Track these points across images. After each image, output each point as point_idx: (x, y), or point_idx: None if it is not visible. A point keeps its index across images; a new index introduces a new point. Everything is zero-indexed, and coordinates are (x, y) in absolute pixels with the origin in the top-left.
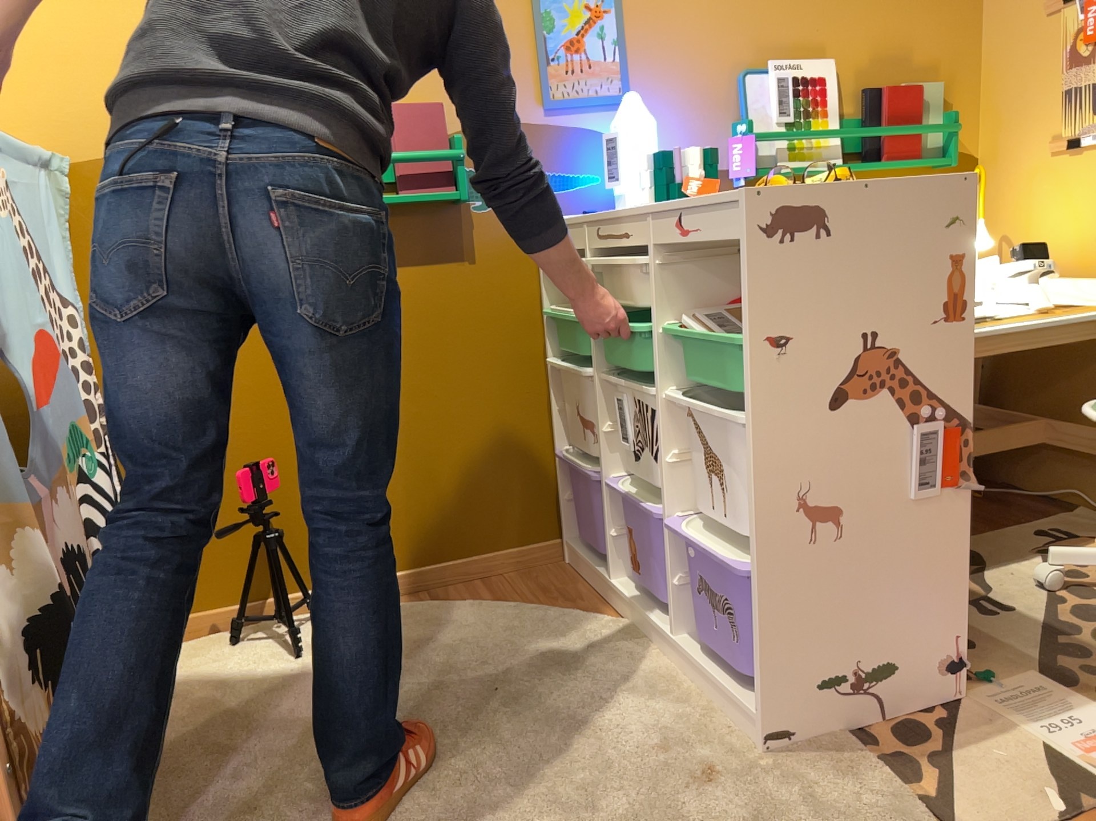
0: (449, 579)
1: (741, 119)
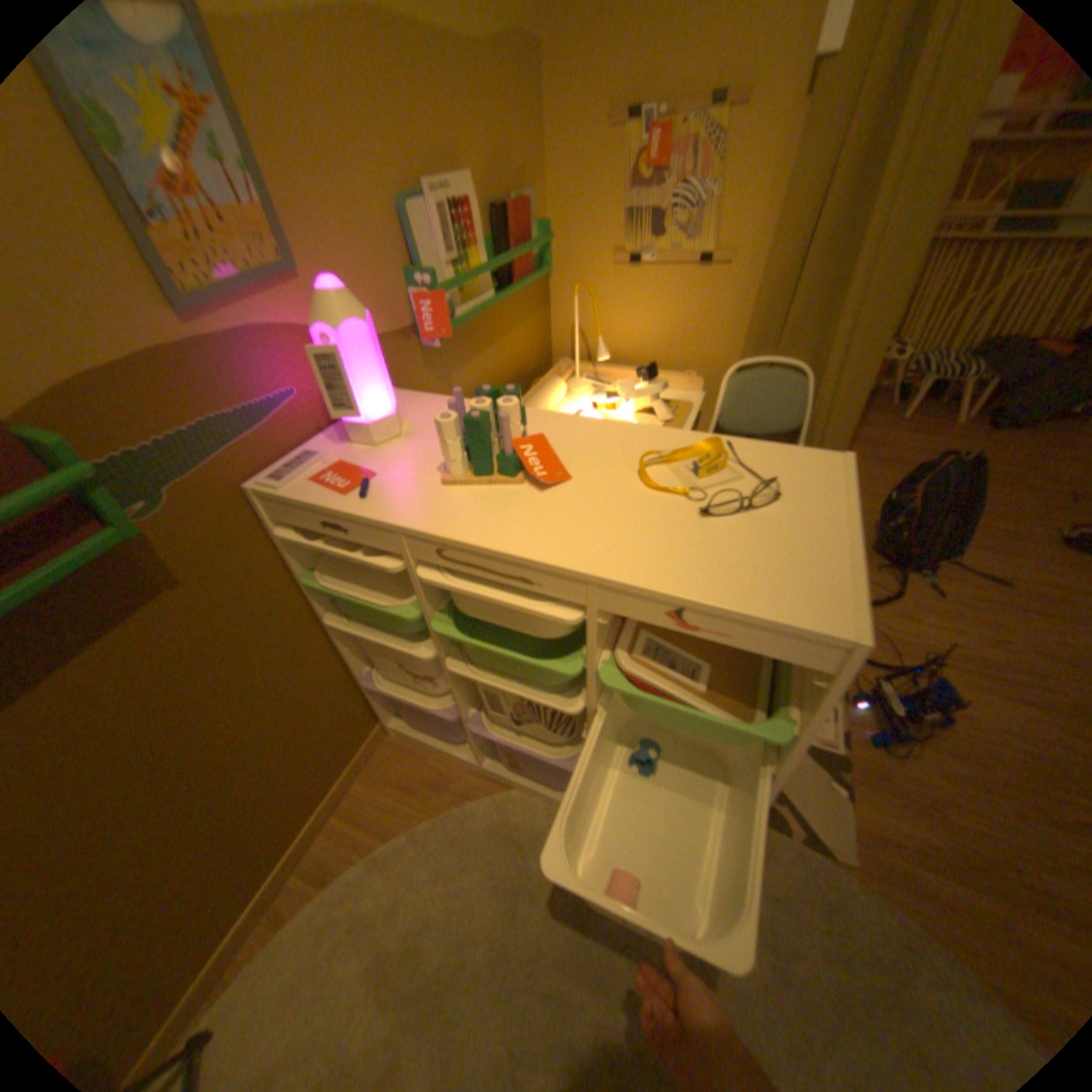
0: (308, 845)
1: (410, 261)
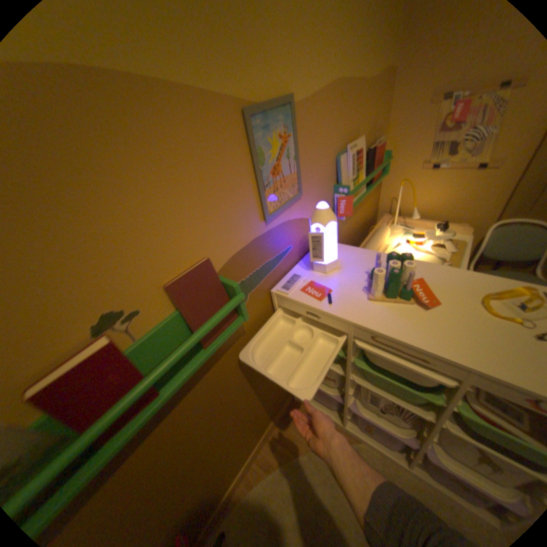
0: (260, 449)
1: (336, 181)
